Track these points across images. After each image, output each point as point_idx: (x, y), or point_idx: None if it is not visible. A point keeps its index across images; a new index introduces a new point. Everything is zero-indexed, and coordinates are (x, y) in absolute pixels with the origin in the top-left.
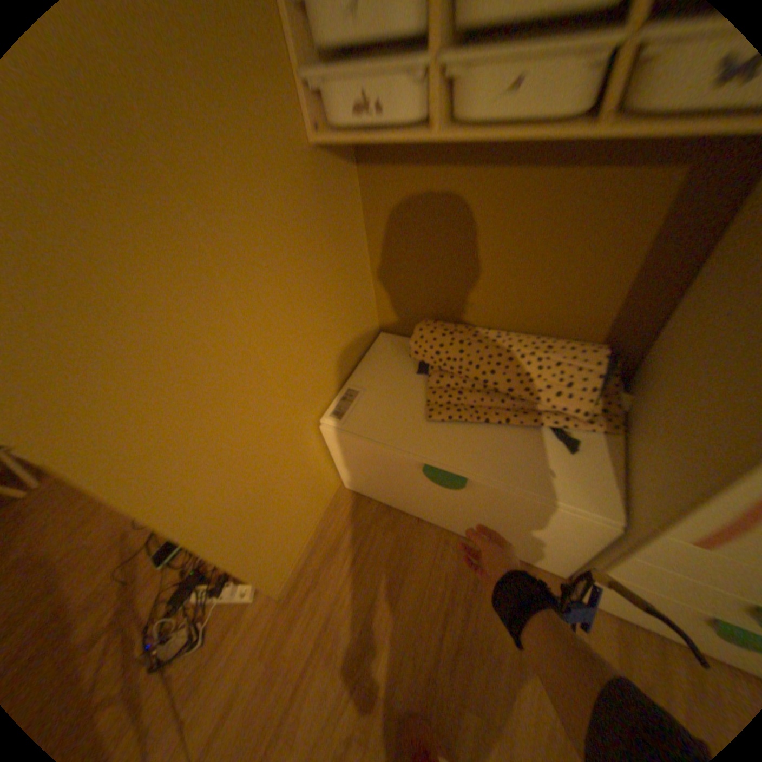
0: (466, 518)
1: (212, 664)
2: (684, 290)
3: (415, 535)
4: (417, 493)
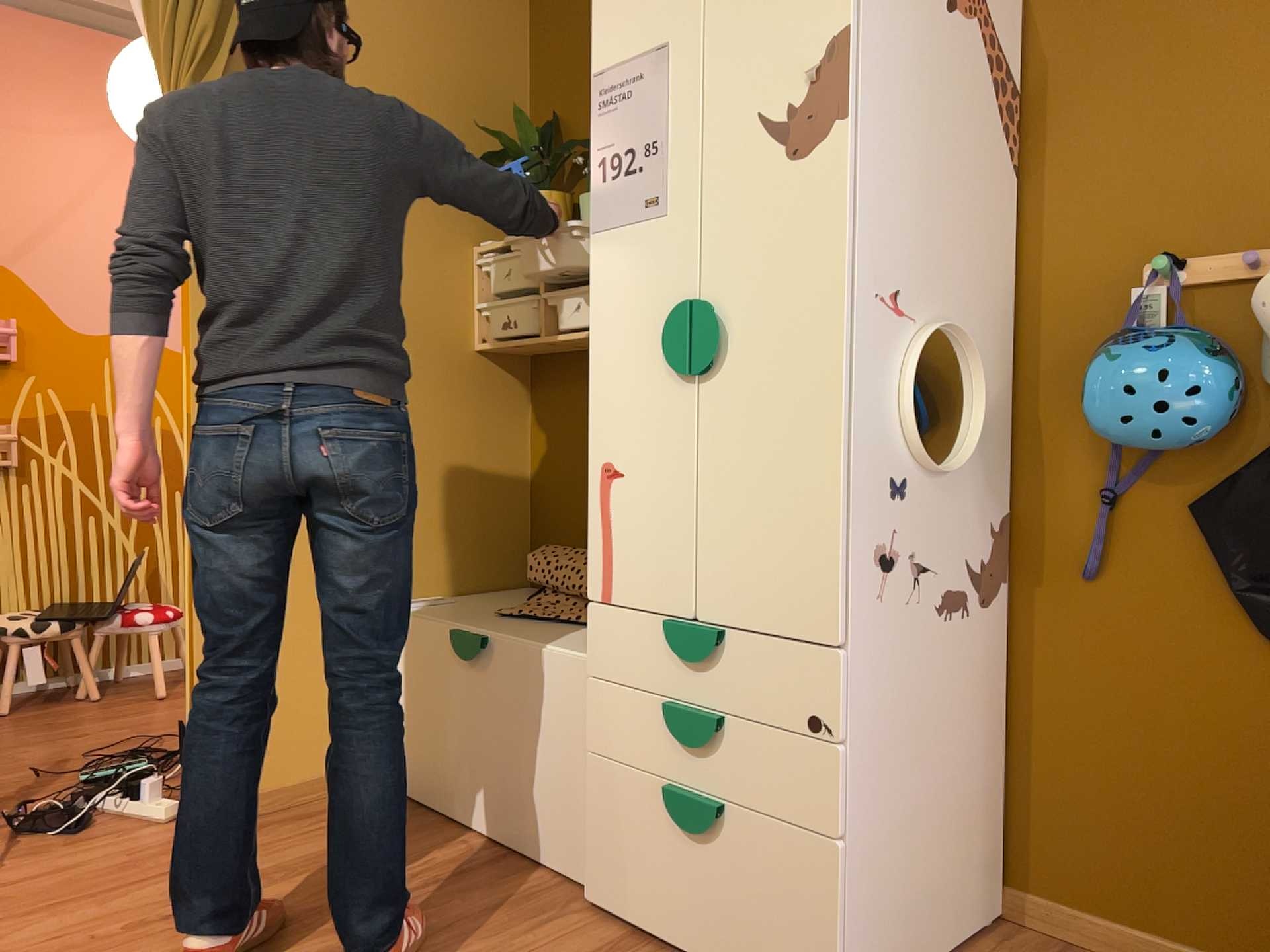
0: (491, 766)
1: (68, 846)
2: None
3: (425, 829)
4: (448, 727)
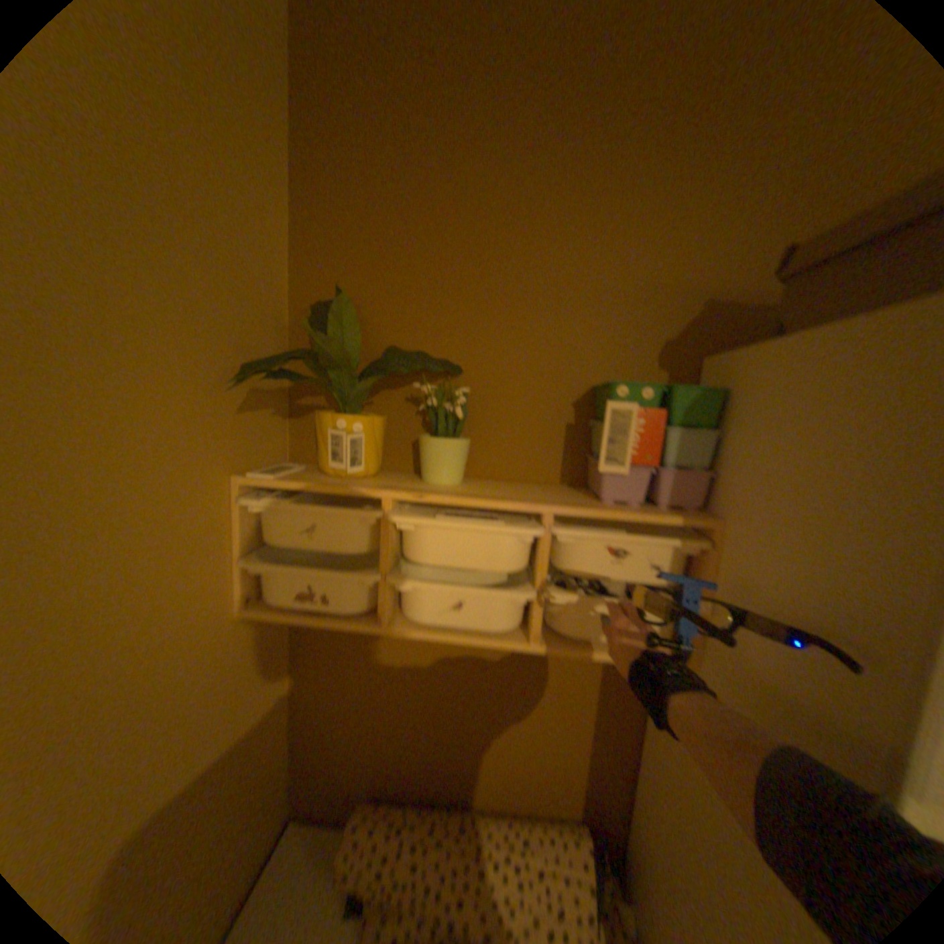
0: None
1: None
2: (638, 758)
3: None
4: None
